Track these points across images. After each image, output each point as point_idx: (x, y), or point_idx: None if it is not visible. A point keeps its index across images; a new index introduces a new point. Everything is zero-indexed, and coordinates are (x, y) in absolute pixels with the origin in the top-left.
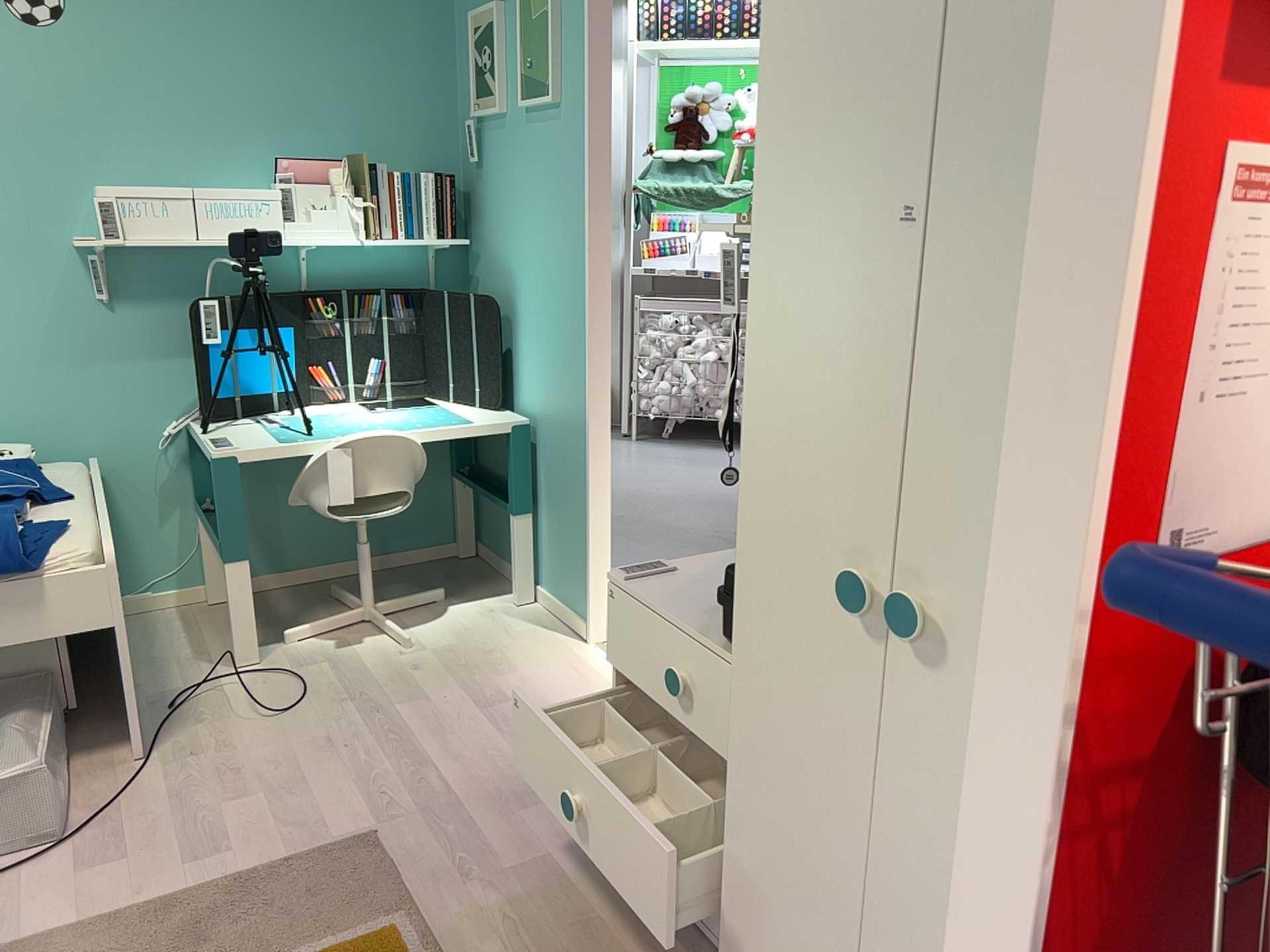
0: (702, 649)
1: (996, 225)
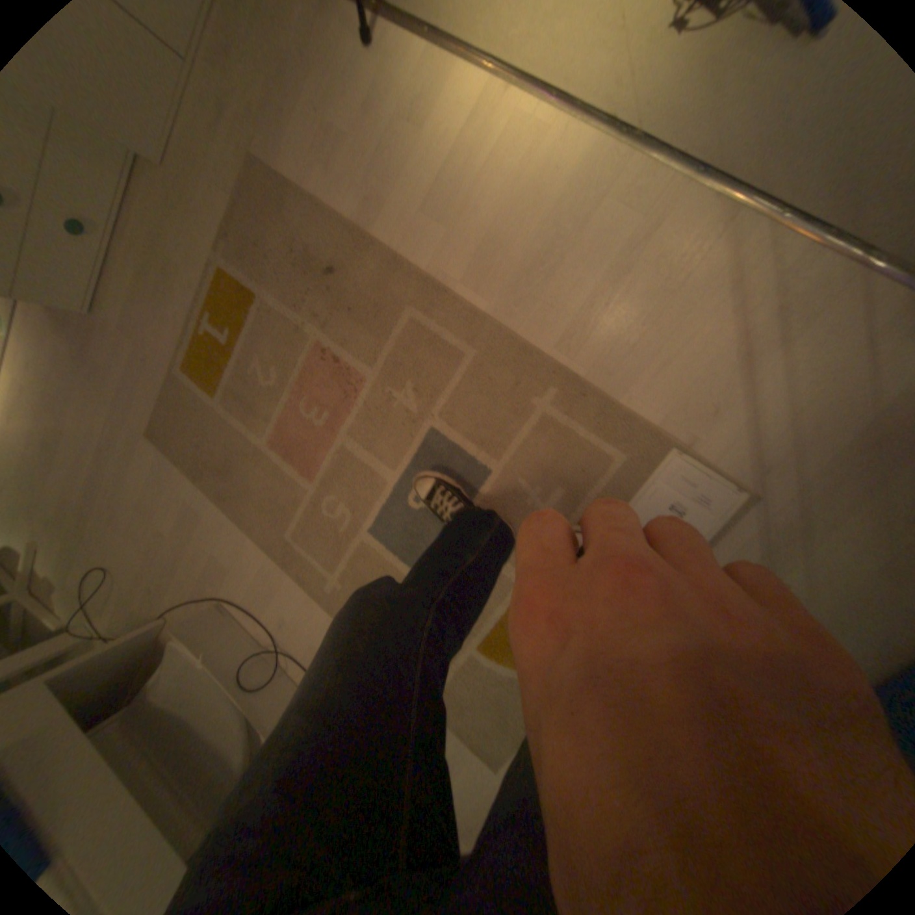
0: None
1: None
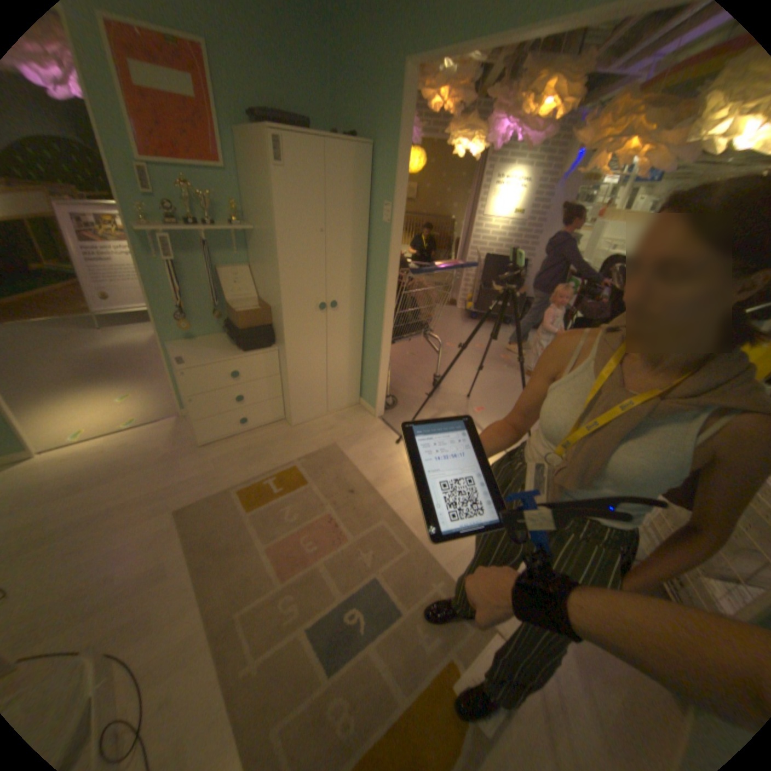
0: (239, 360)
1: (339, 235)
